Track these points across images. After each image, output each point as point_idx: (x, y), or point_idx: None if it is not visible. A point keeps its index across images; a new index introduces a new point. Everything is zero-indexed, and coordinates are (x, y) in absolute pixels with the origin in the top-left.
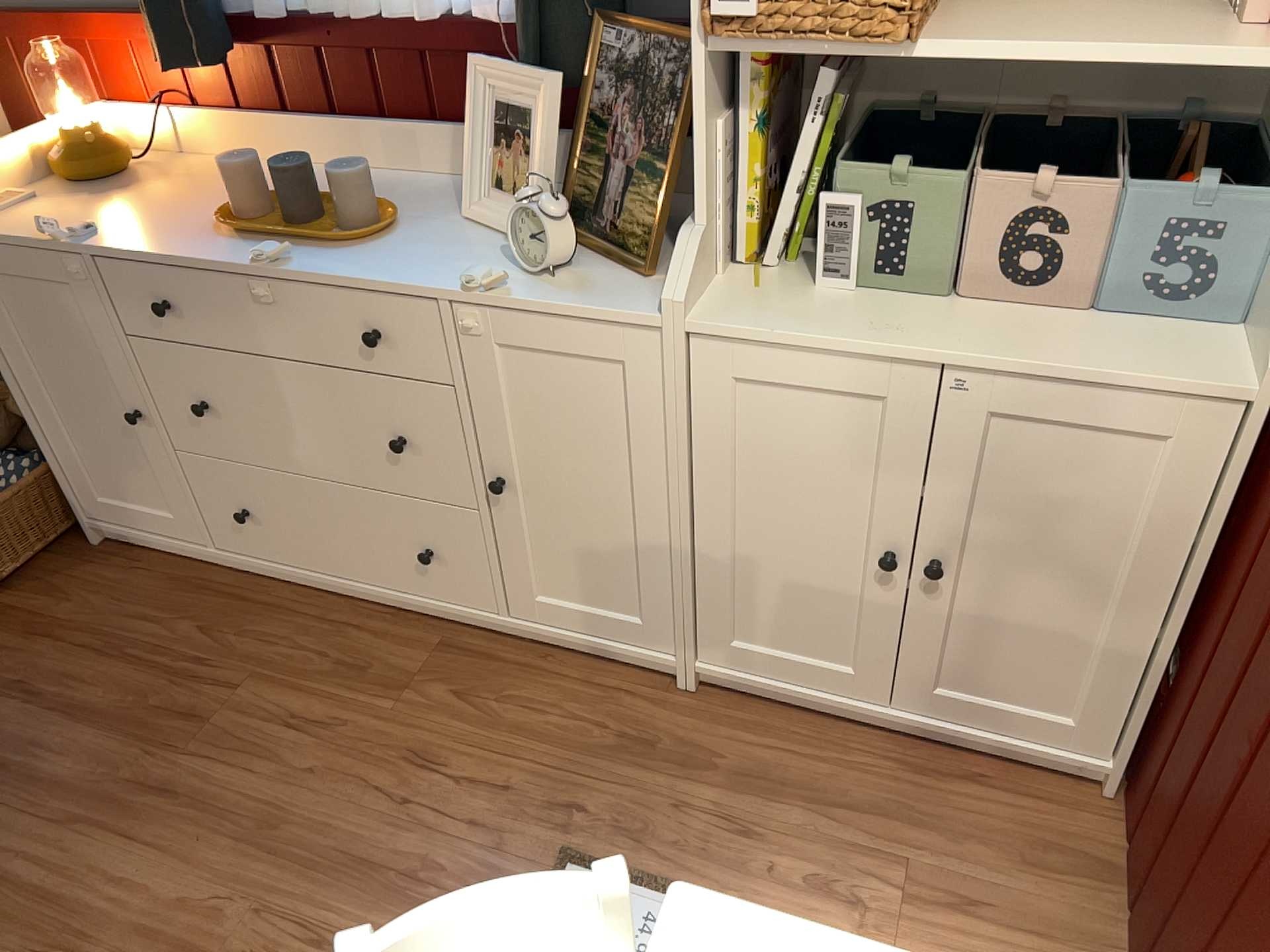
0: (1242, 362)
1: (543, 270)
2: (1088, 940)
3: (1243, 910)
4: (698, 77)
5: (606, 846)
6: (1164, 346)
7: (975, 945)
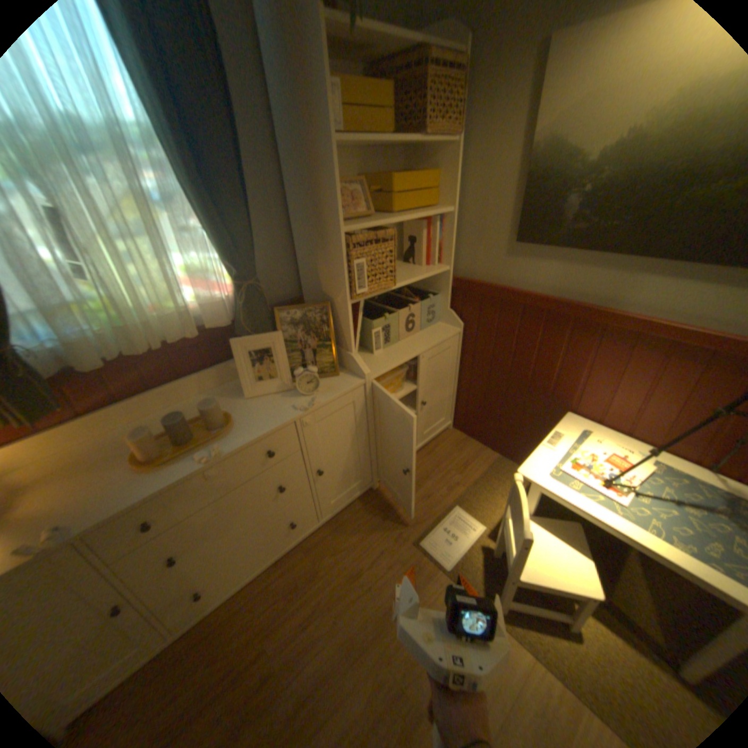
0: (452, 326)
1: (315, 390)
2: (483, 451)
3: (532, 406)
4: (347, 310)
5: (418, 533)
6: (438, 330)
7: (477, 469)
